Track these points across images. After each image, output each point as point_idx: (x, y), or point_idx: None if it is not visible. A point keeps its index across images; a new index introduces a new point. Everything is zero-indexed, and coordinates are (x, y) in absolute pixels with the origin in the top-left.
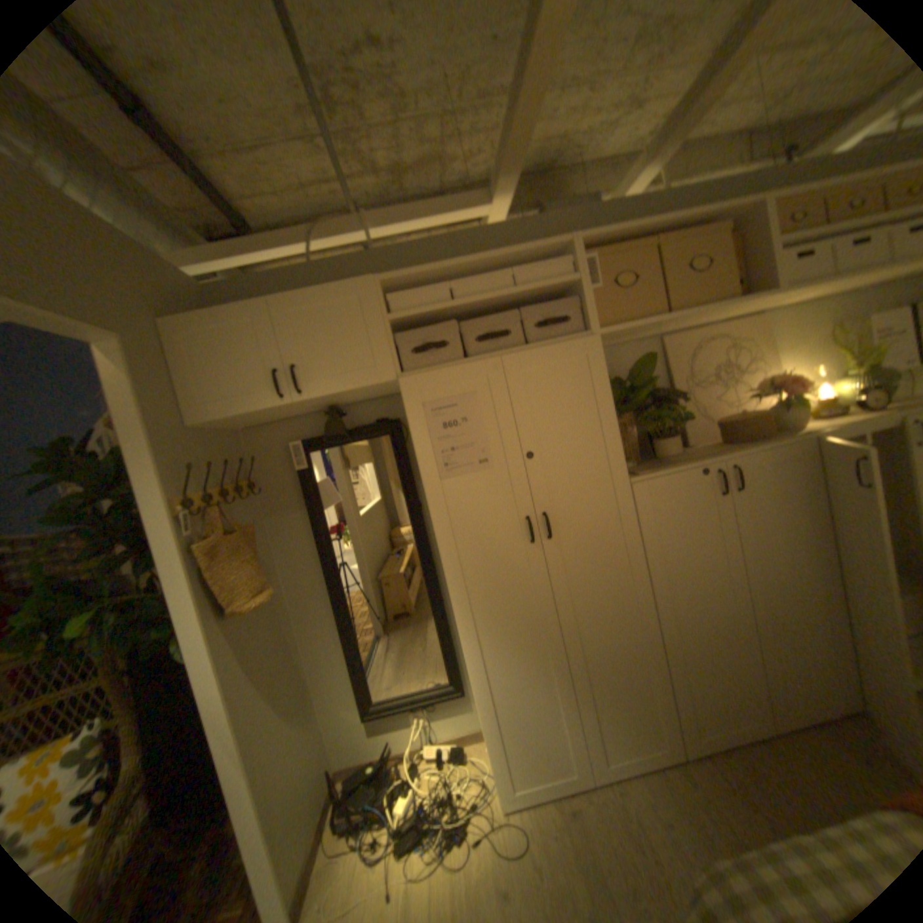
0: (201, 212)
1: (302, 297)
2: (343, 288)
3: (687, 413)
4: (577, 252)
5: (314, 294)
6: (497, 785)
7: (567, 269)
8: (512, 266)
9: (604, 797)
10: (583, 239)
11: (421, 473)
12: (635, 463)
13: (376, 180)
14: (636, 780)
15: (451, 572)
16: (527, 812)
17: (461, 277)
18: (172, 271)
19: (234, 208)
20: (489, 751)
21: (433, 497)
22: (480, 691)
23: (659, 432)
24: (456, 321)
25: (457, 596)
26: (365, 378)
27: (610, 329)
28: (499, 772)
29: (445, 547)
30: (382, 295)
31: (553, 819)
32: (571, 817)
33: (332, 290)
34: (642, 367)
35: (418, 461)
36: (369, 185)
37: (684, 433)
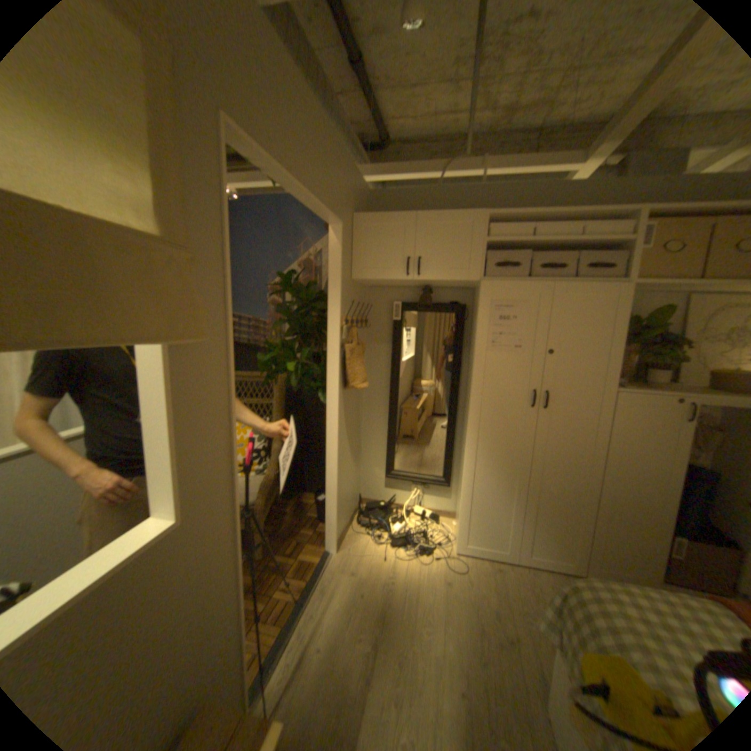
0: (362, 127)
1: (438, 217)
2: (464, 216)
3: (687, 359)
4: (641, 219)
5: (446, 216)
6: (459, 537)
7: (628, 231)
8: (585, 220)
9: (522, 573)
10: (650, 211)
11: (476, 344)
12: (627, 381)
13: (492, 116)
14: (547, 574)
15: (473, 408)
16: (471, 560)
17: (544, 221)
18: (356, 180)
19: (384, 127)
20: (461, 517)
21: (478, 361)
22: (467, 482)
23: (656, 365)
24: (529, 250)
25: (472, 423)
26: (460, 276)
27: (645, 282)
28: (462, 531)
29: (475, 392)
30: (486, 224)
31: (486, 569)
32: (498, 572)
33: (457, 216)
34: (661, 314)
35: (476, 336)
36: (485, 120)
37: (678, 373)
